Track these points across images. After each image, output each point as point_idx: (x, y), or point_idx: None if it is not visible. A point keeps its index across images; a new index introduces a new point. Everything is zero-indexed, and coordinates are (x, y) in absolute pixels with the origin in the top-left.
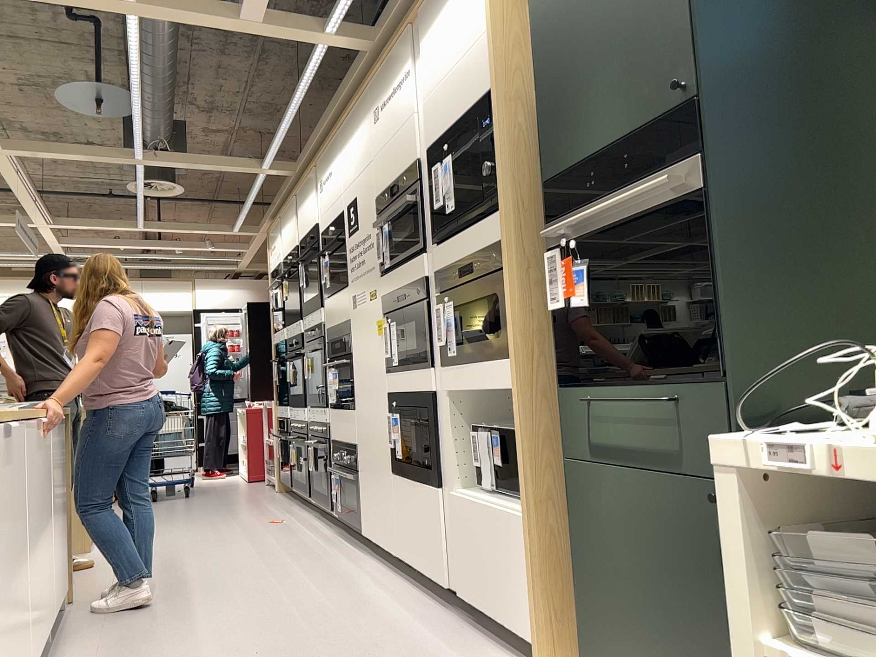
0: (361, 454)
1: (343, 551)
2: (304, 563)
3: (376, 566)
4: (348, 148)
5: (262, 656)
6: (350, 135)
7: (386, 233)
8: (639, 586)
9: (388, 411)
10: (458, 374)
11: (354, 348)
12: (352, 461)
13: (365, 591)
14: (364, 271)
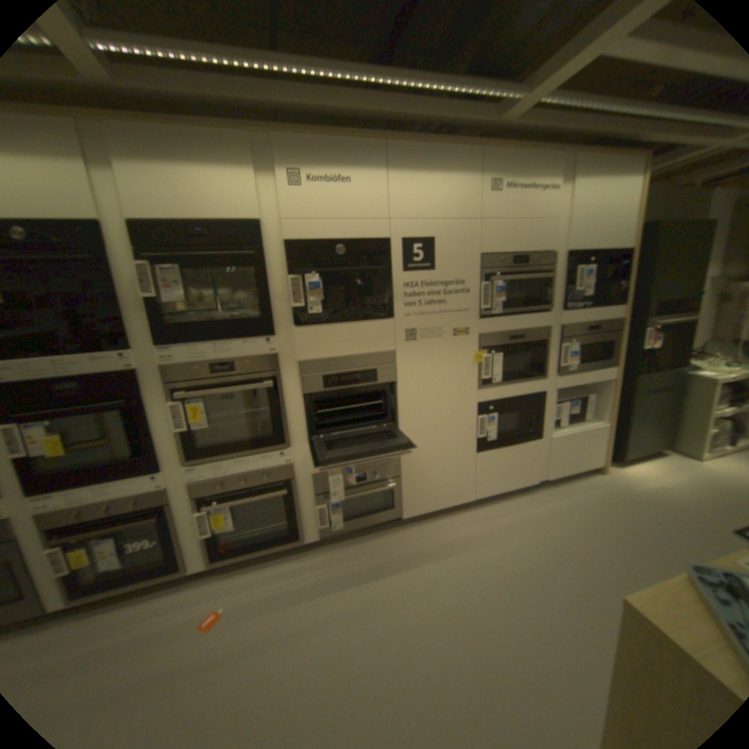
0: (410, 460)
1: (393, 543)
2: (425, 566)
3: (446, 522)
4: (417, 177)
5: (630, 561)
6: (427, 168)
7: (505, 289)
8: (651, 424)
9: (478, 414)
10: (573, 378)
11: (407, 376)
12: (389, 472)
13: (503, 525)
14: (443, 310)
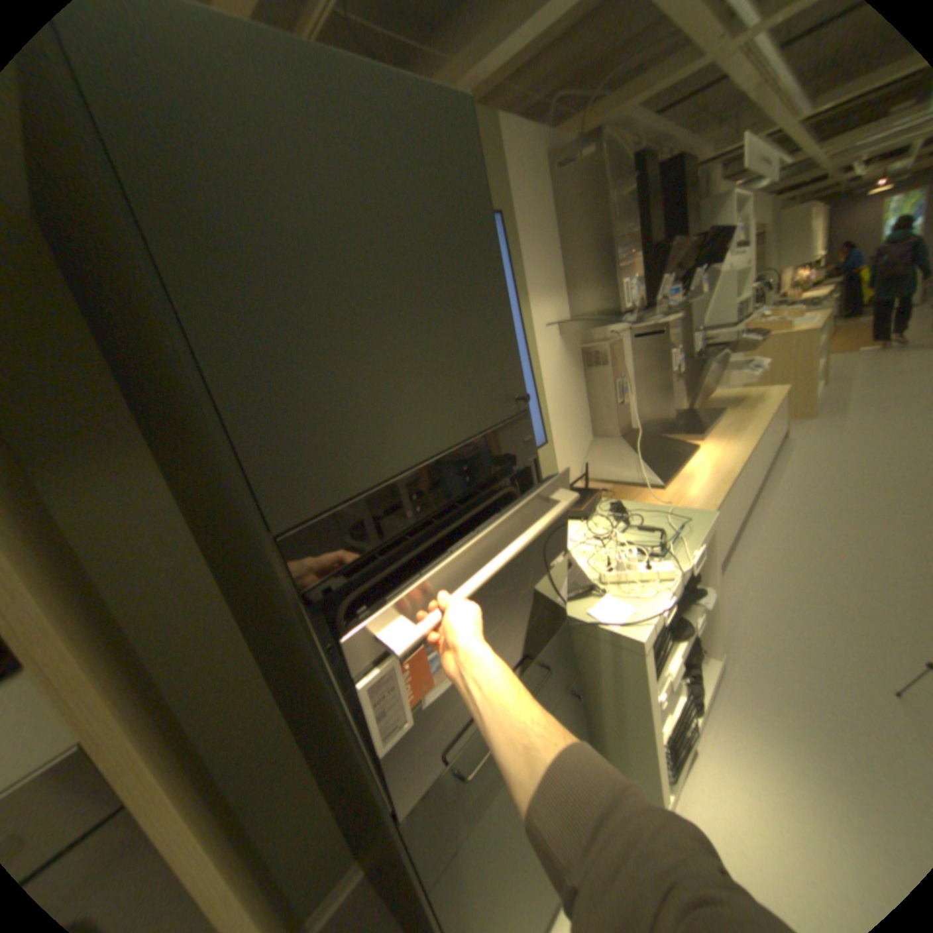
0: None
1: None
2: None
3: None
4: None
5: None
6: None
7: None
8: (522, 862)
9: None
10: None
11: None
12: None
13: None
14: None
